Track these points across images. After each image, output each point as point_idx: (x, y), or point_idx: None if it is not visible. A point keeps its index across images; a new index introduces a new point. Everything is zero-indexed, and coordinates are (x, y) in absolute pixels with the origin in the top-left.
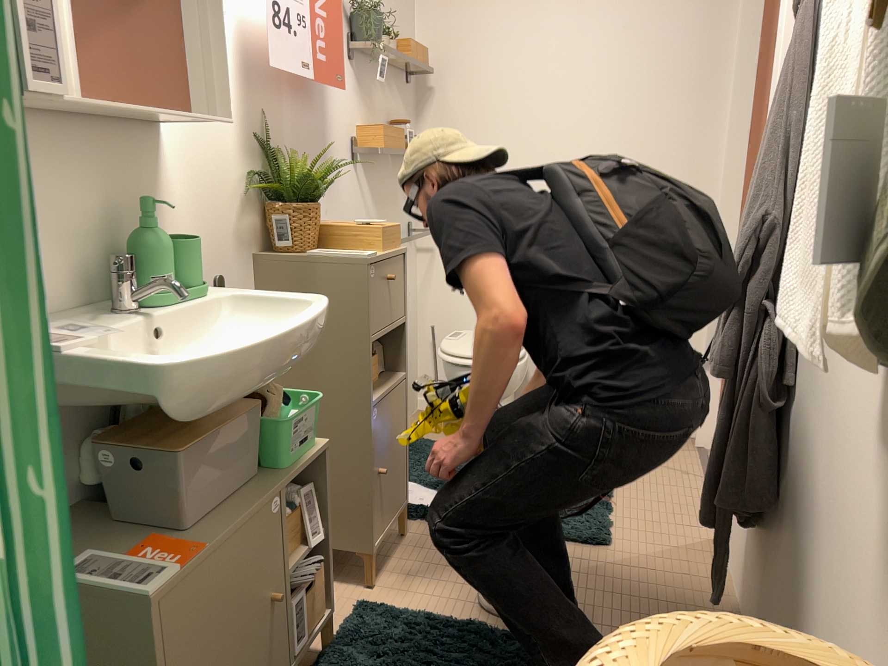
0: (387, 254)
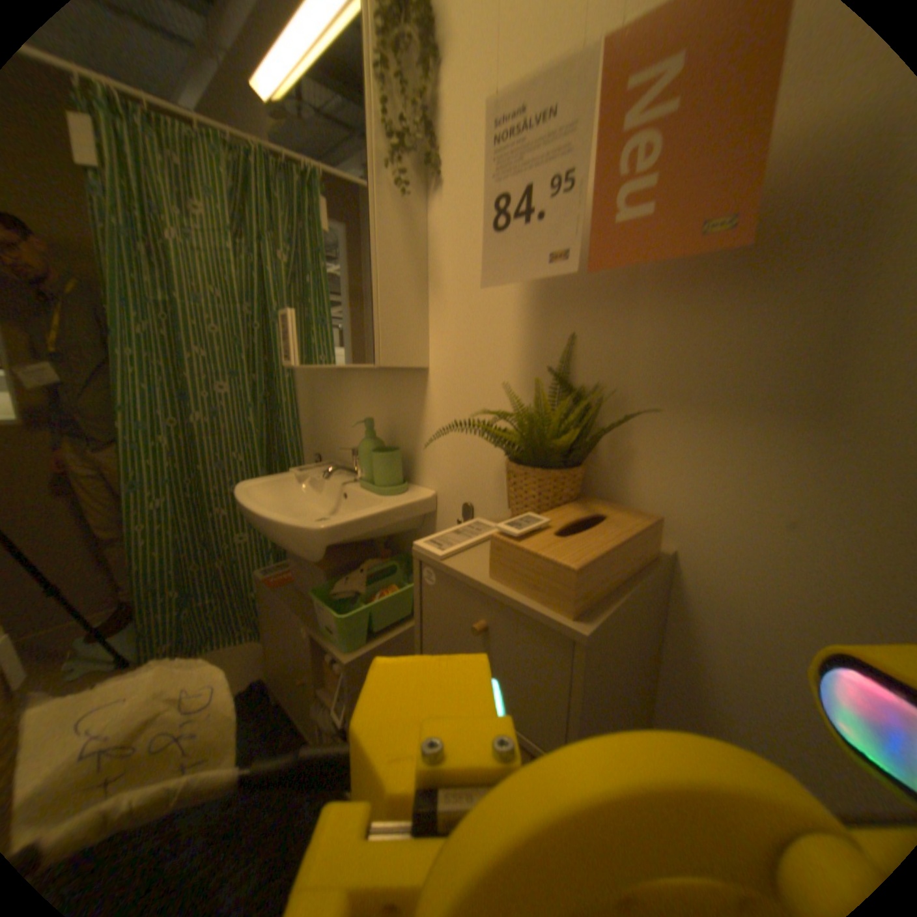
0: (478, 585)
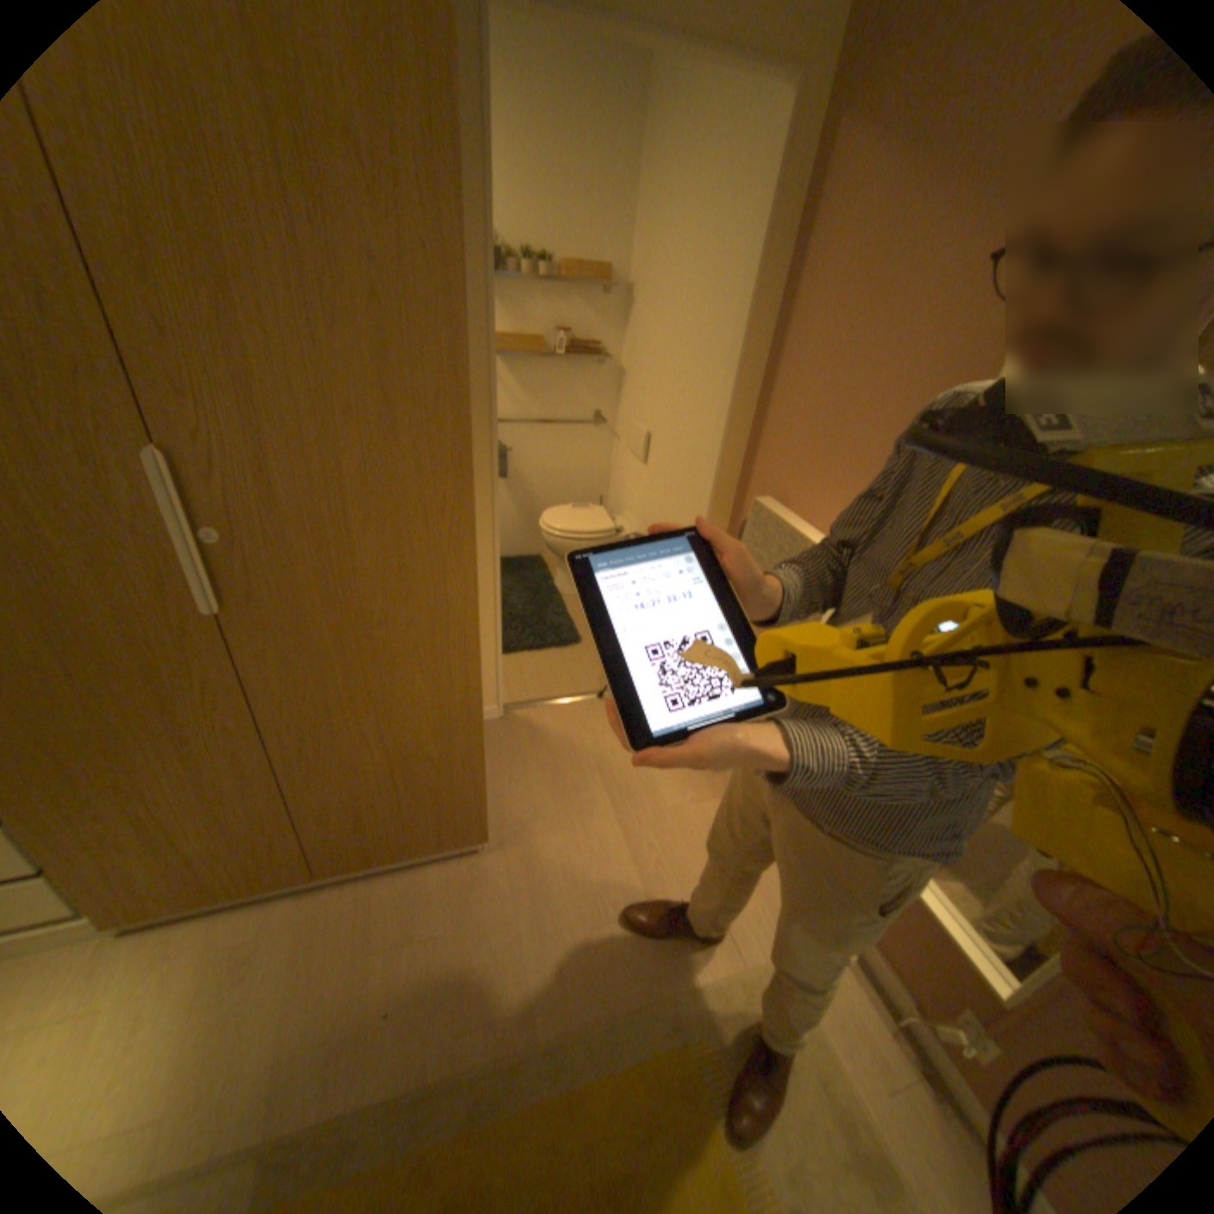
0: None
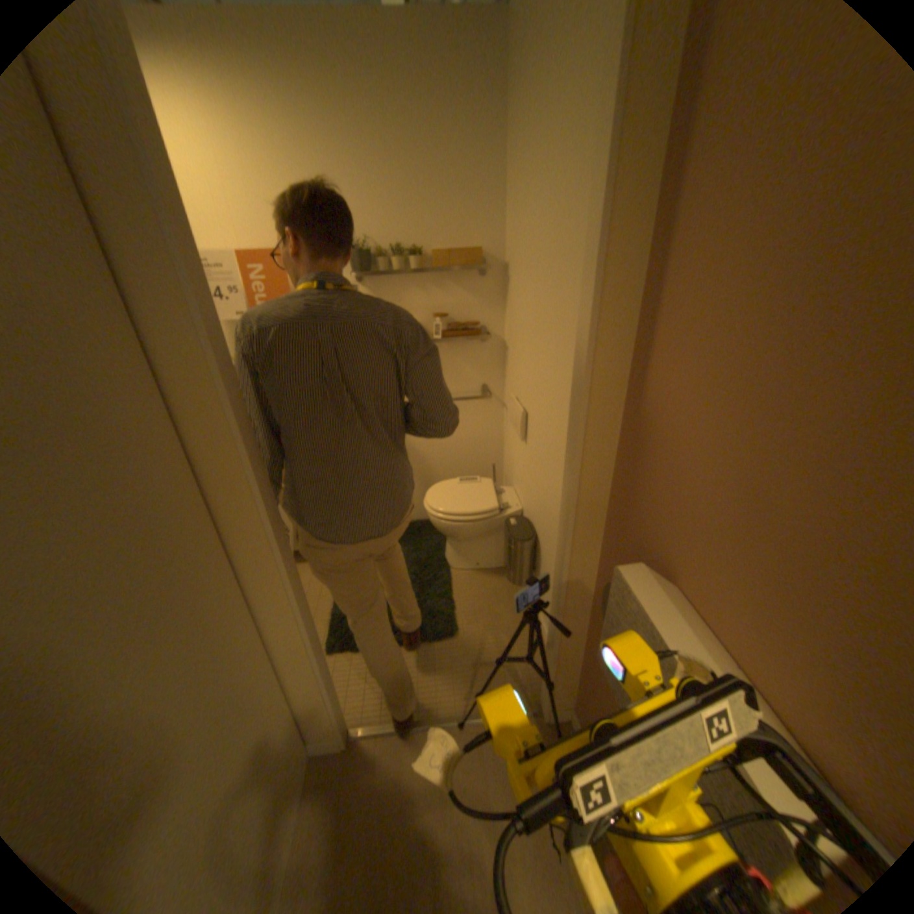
0: None
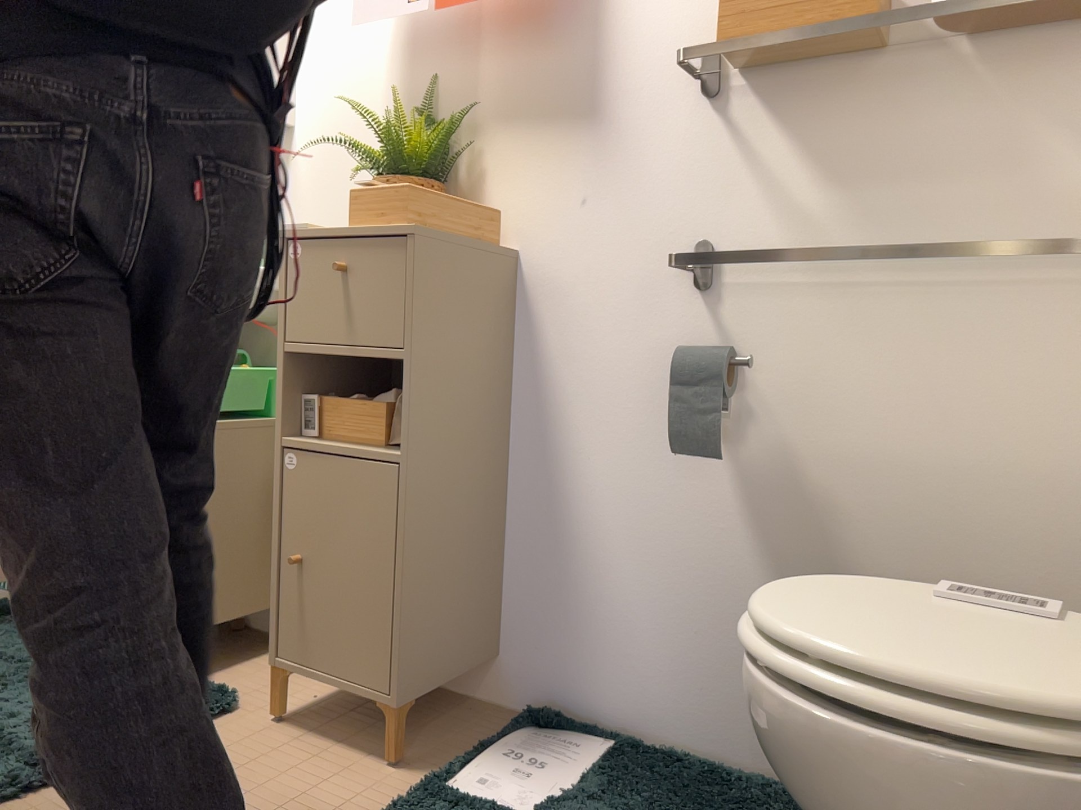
0: (344, 232)
